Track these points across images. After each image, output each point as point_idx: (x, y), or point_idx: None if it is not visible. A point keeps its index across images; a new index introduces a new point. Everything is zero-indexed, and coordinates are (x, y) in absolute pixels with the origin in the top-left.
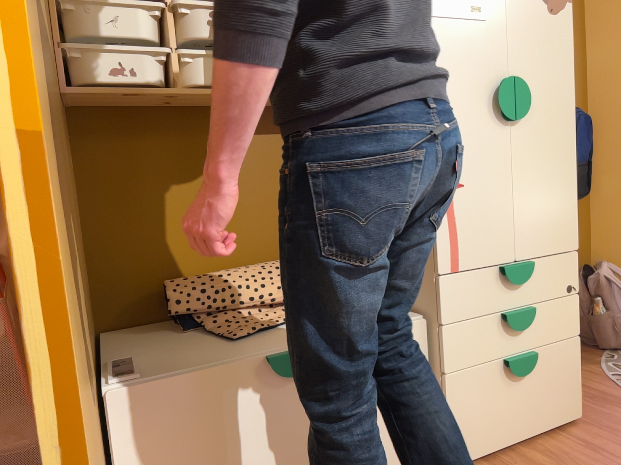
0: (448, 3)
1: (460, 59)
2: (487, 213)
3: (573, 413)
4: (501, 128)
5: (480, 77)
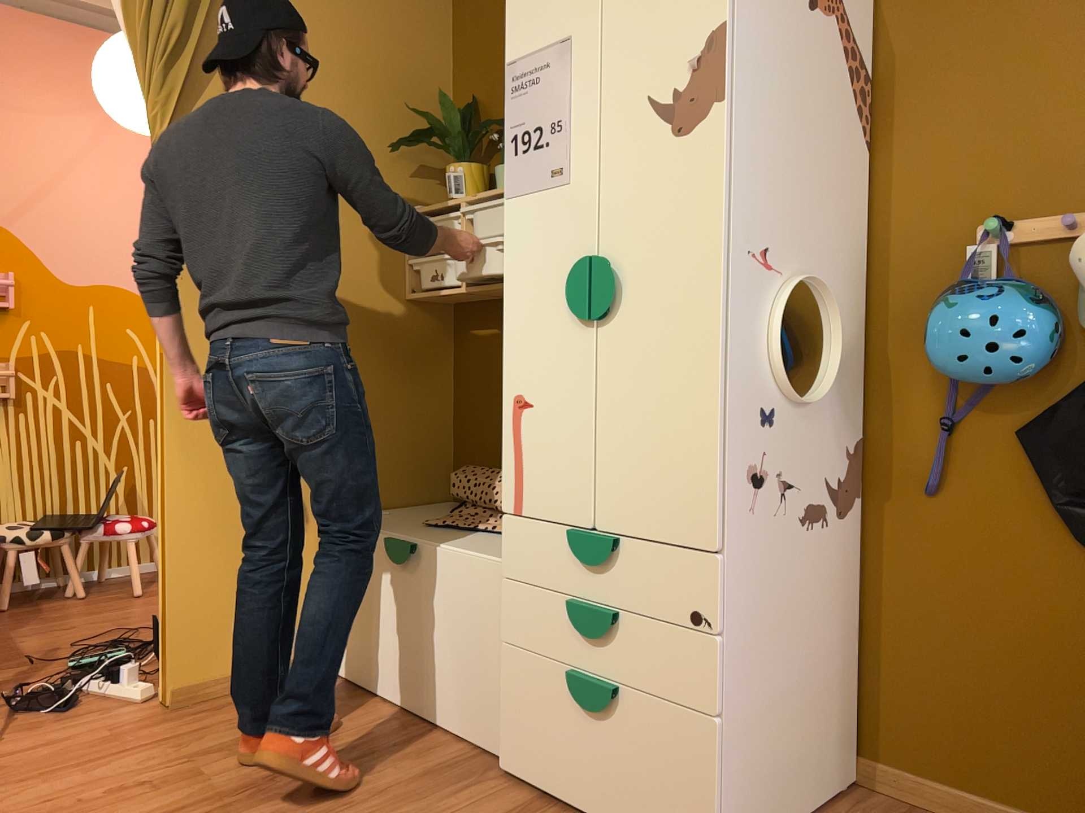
0: (526, 175)
1: (536, 242)
2: (557, 447)
3: None
4: (582, 329)
5: (558, 261)
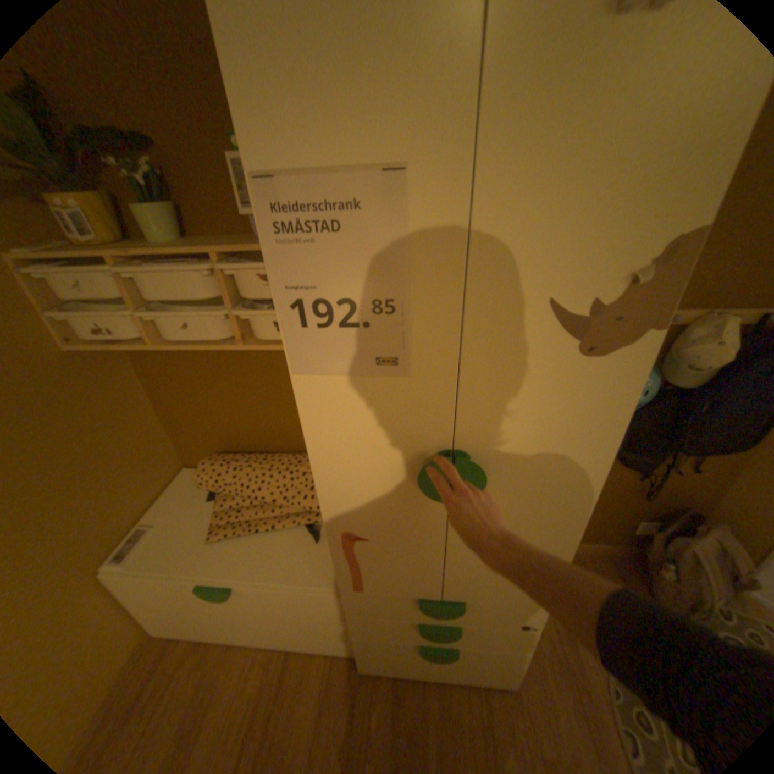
0: (329, 353)
1: (356, 425)
2: (400, 563)
3: (503, 687)
4: (429, 500)
5: (394, 446)
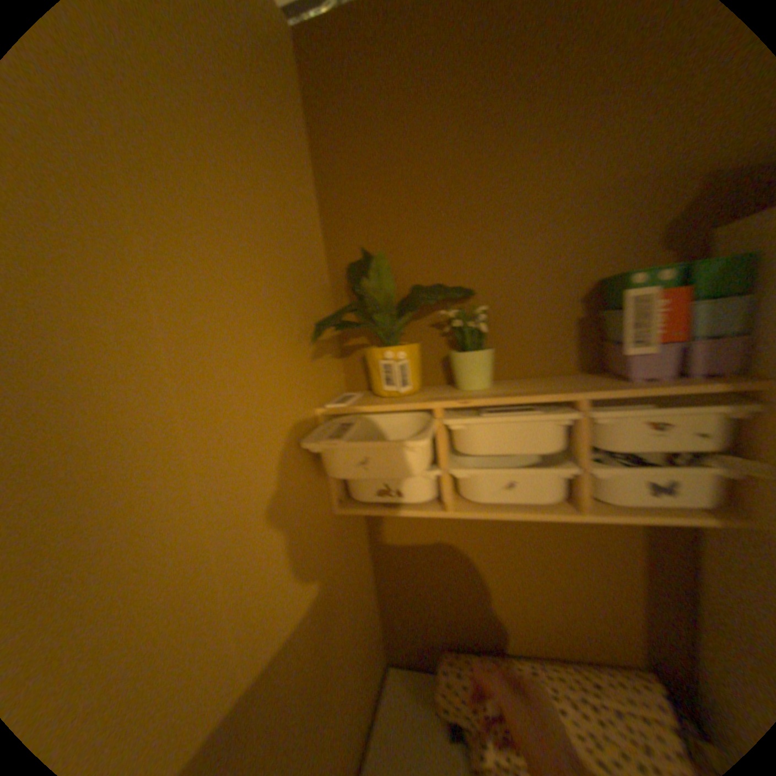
0: None
1: None
2: None
3: None
4: None
5: None
